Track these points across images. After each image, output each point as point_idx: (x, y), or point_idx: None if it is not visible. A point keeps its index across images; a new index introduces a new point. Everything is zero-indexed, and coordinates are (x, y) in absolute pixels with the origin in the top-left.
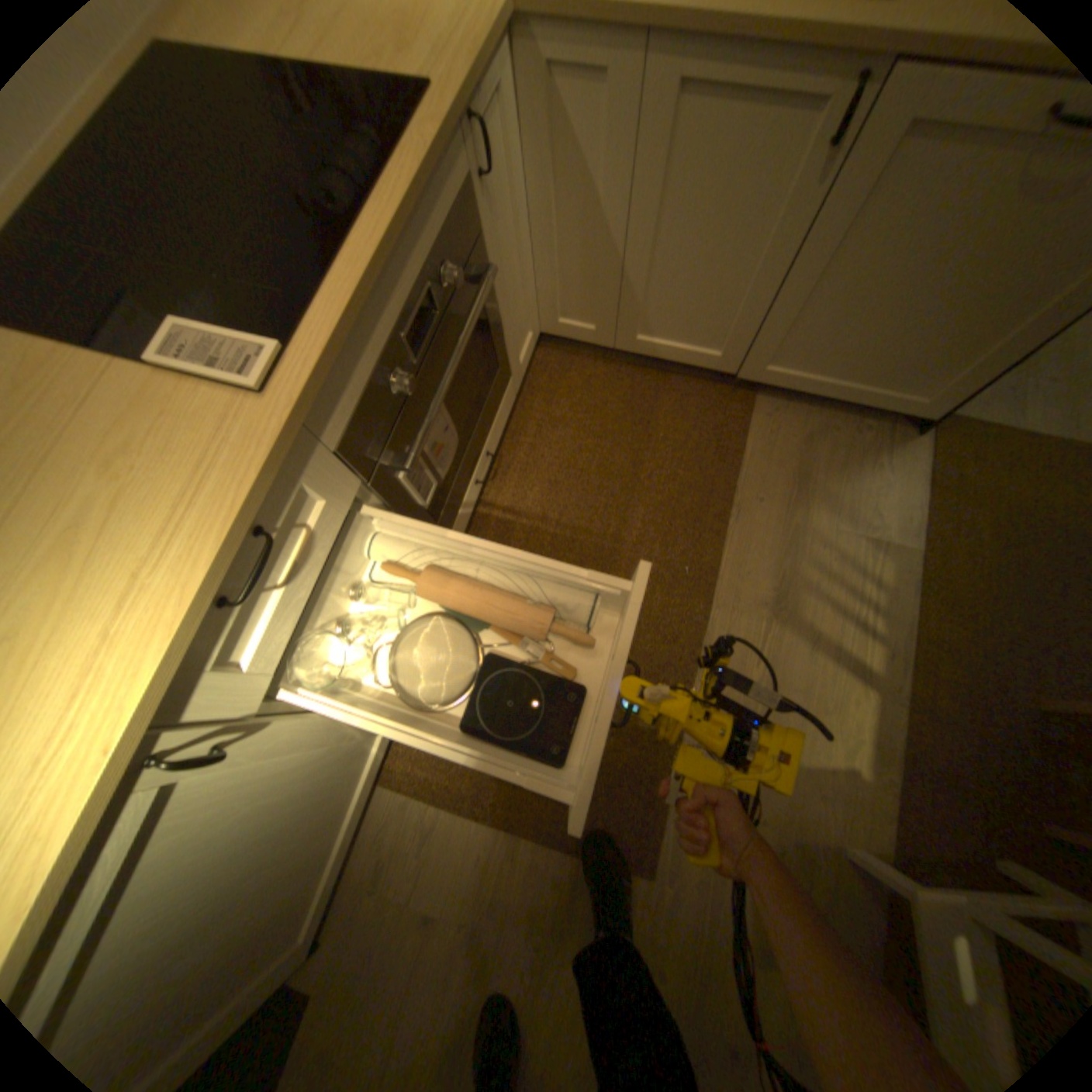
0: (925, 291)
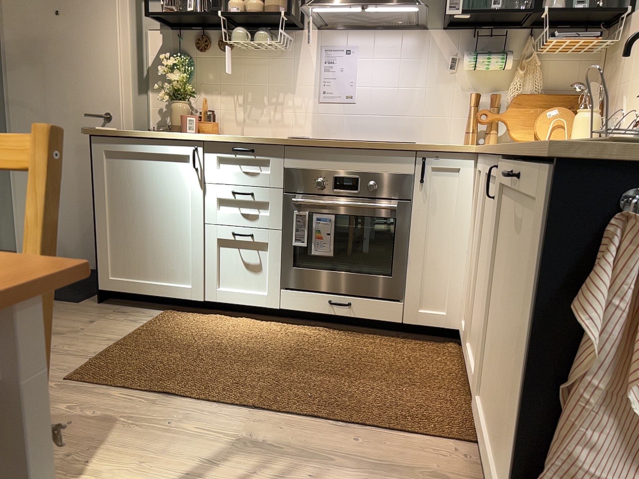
0: (510, 326)
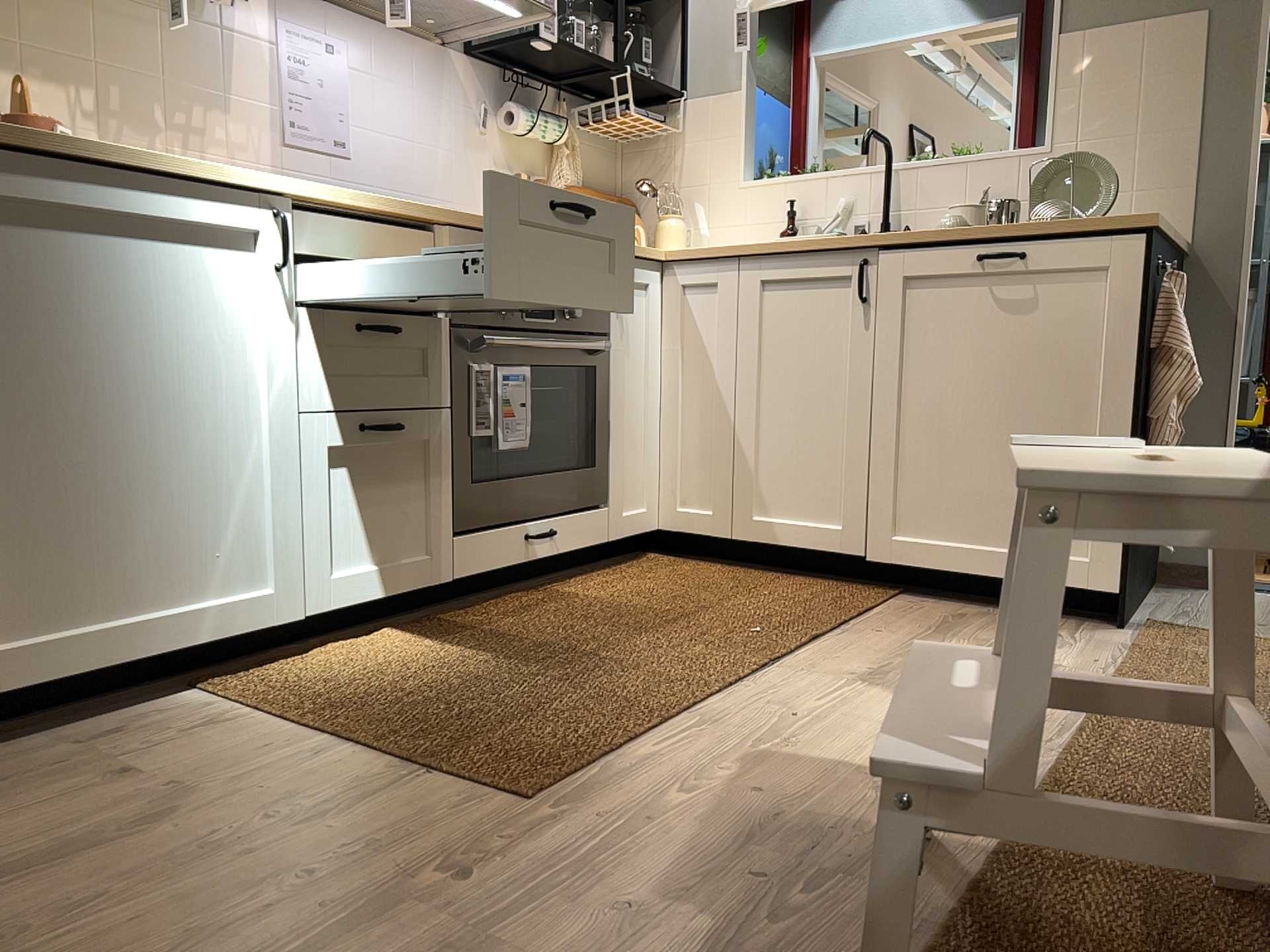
0: (995, 411)
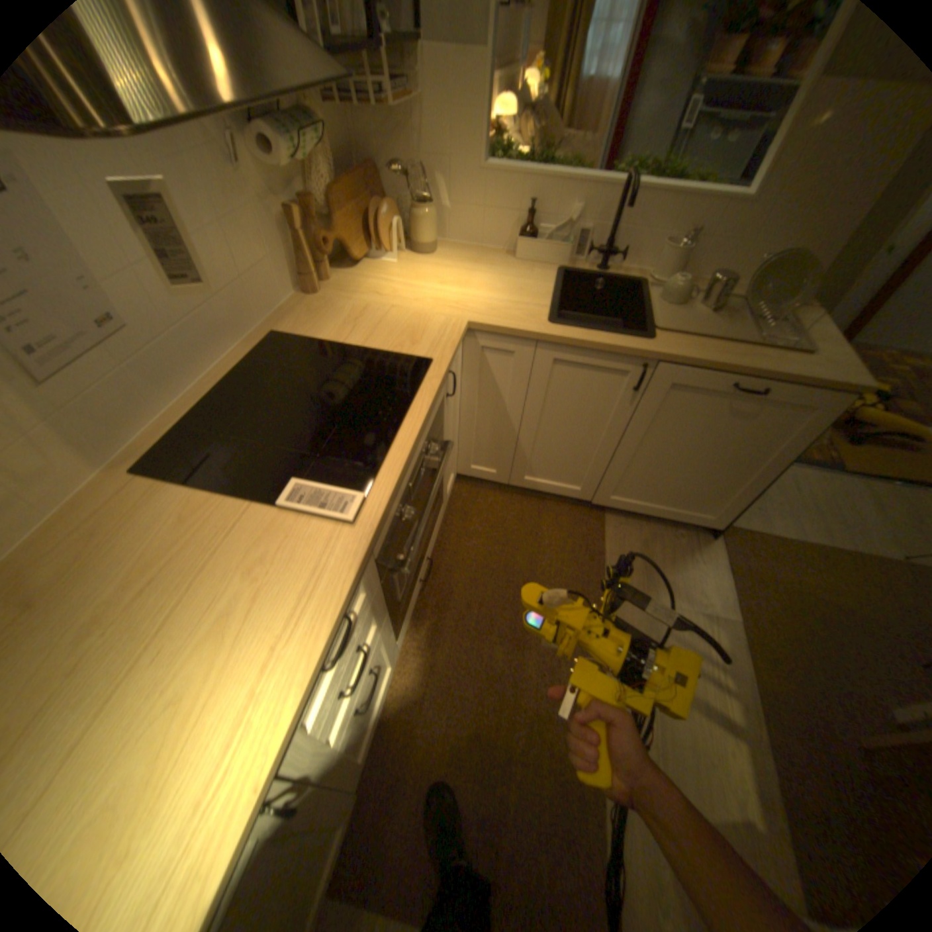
0: (697, 457)
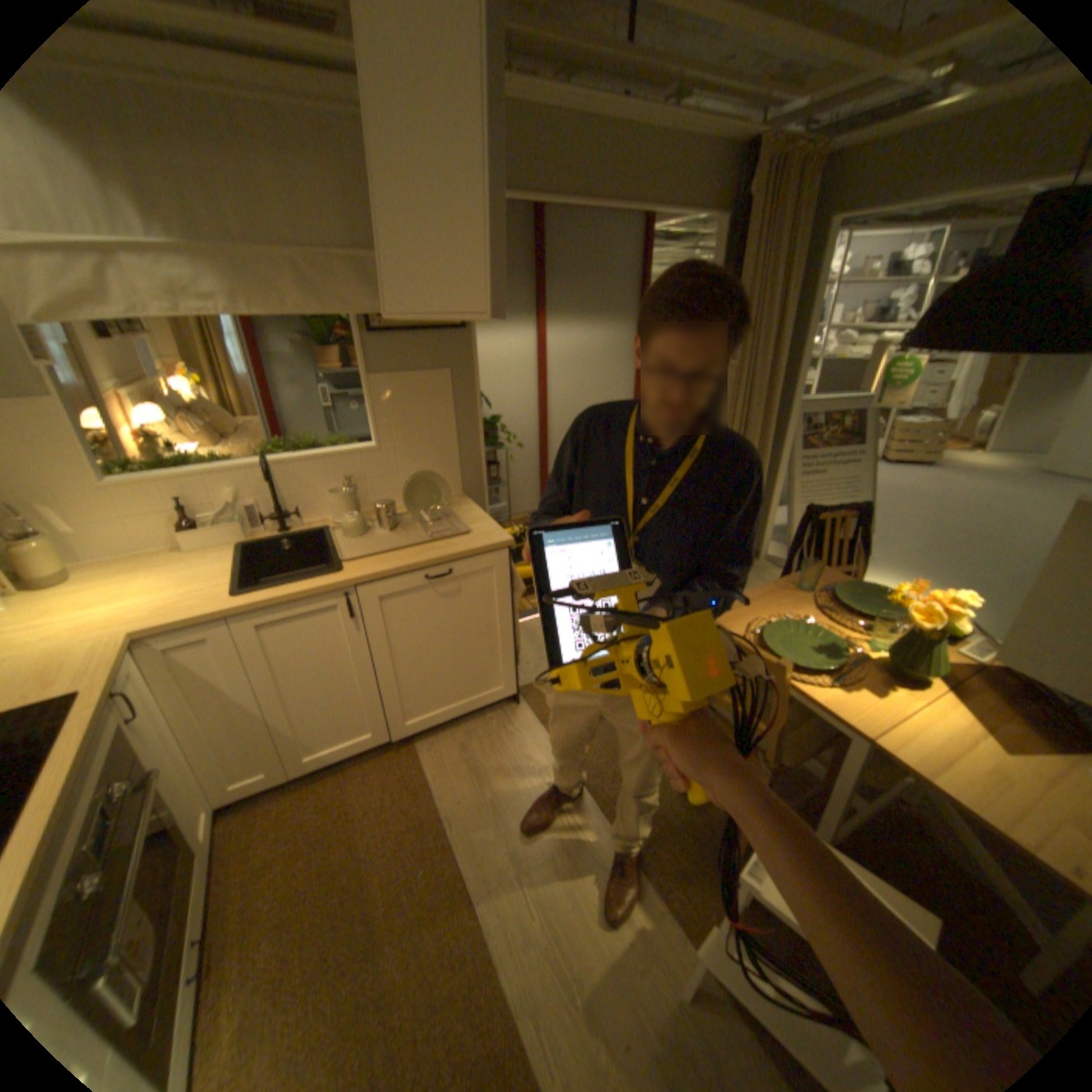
0: (445, 648)
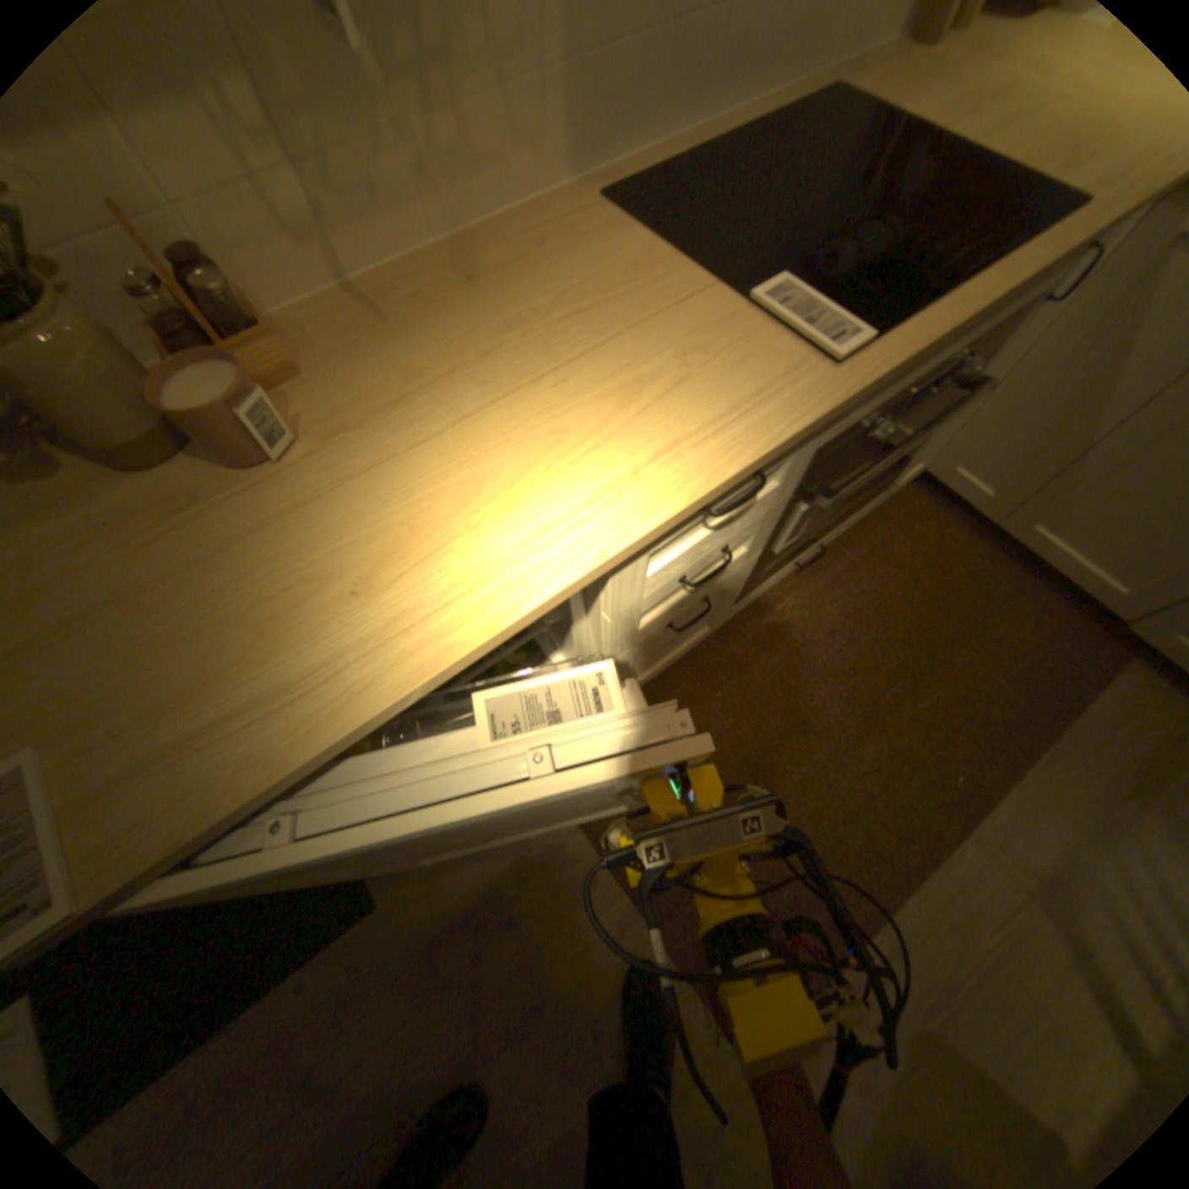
0: None
